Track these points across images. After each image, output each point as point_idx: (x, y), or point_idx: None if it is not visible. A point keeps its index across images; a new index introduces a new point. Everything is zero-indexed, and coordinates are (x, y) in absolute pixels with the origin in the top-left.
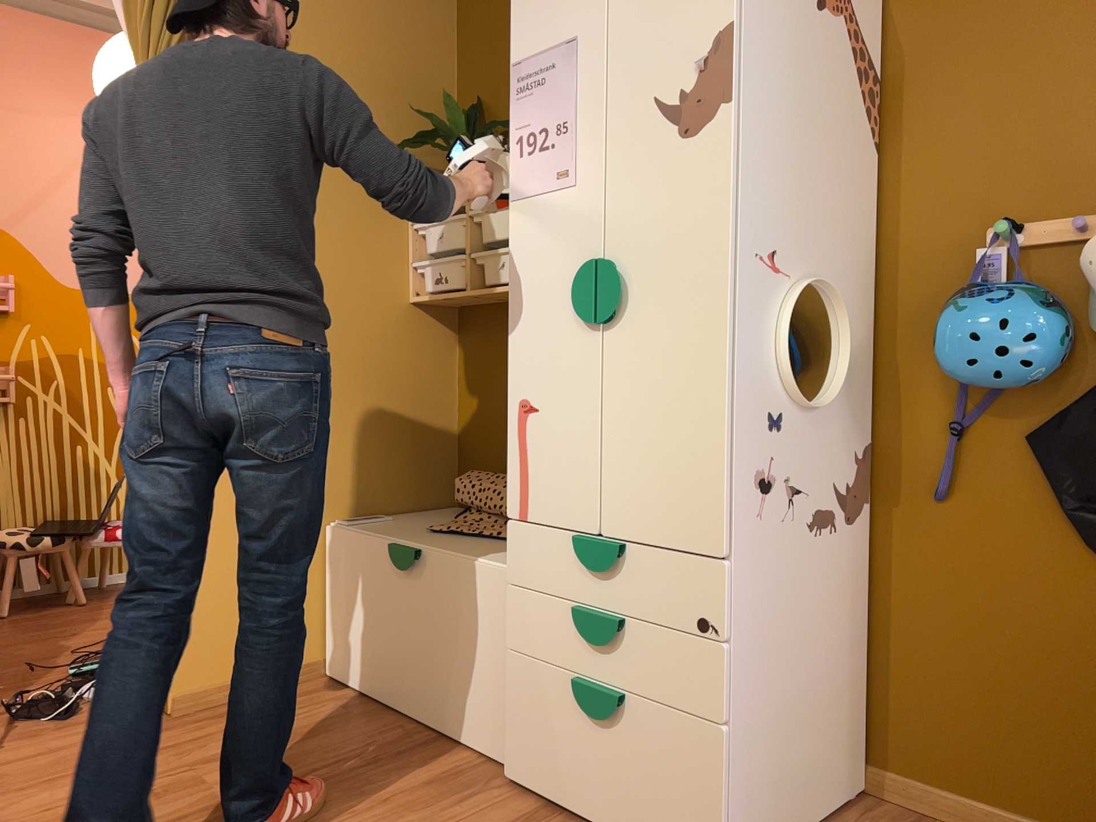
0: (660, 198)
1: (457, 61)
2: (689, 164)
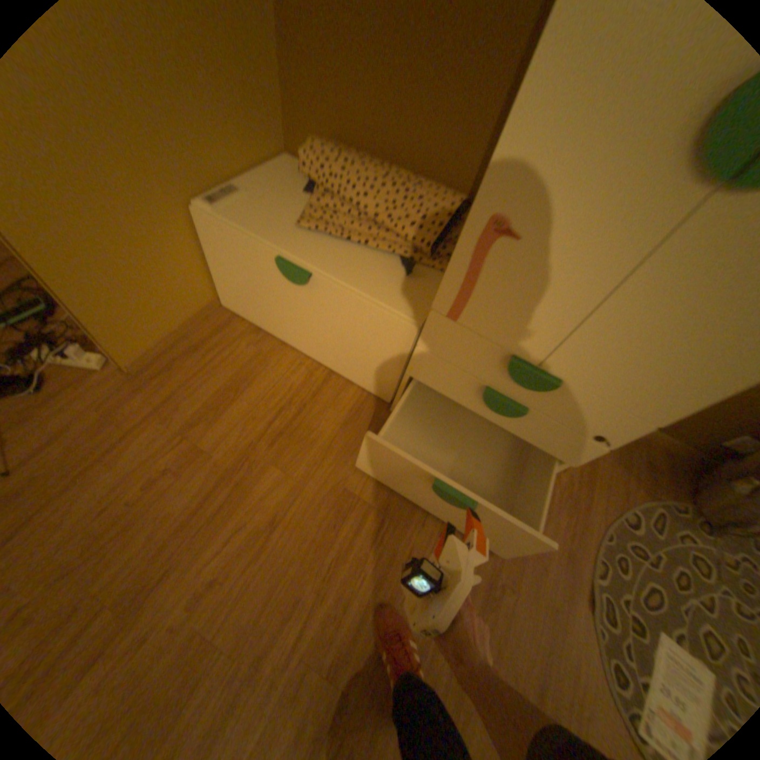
0: None
1: None
2: None
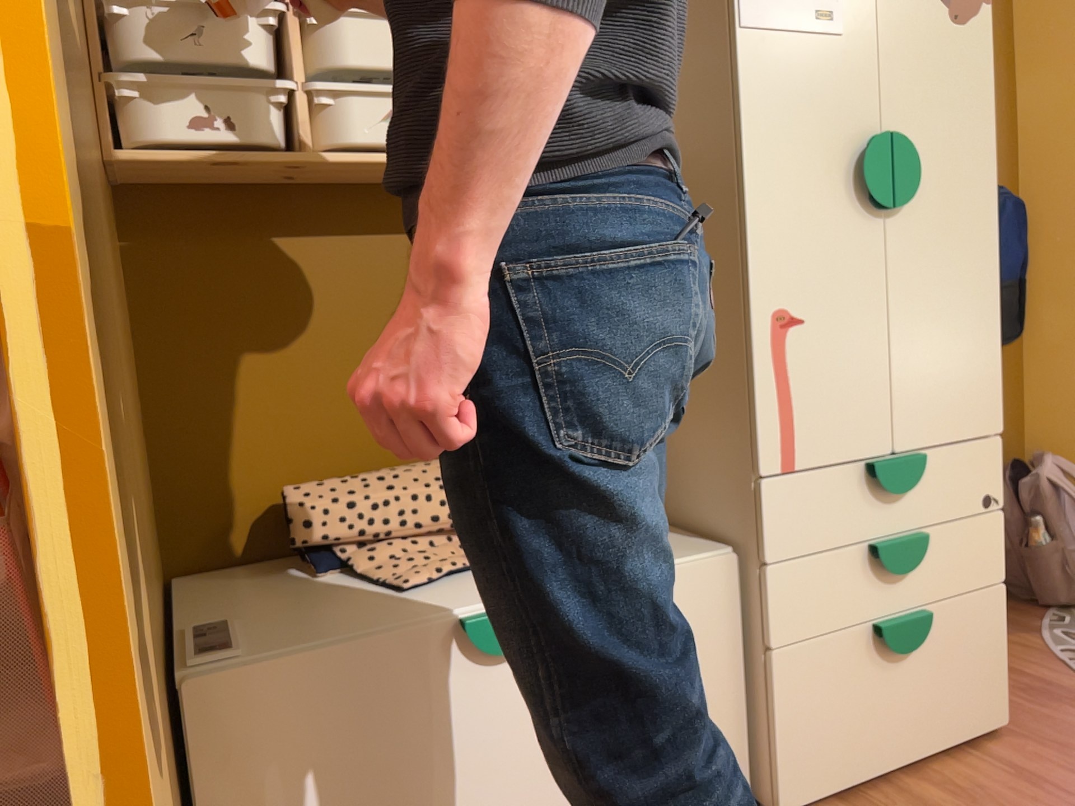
0: (936, 78)
1: None
2: (961, 51)
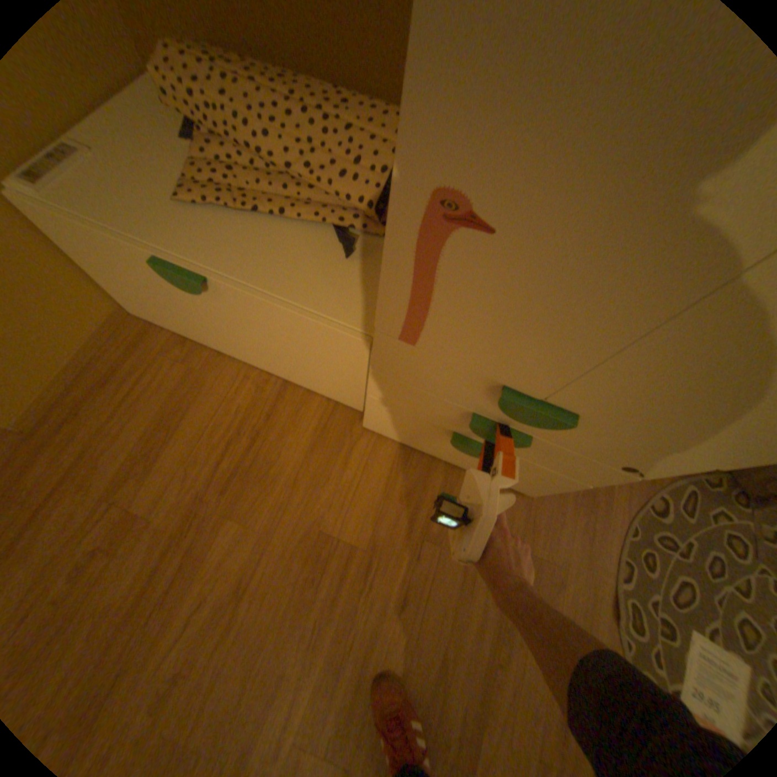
0: None
1: None
2: None
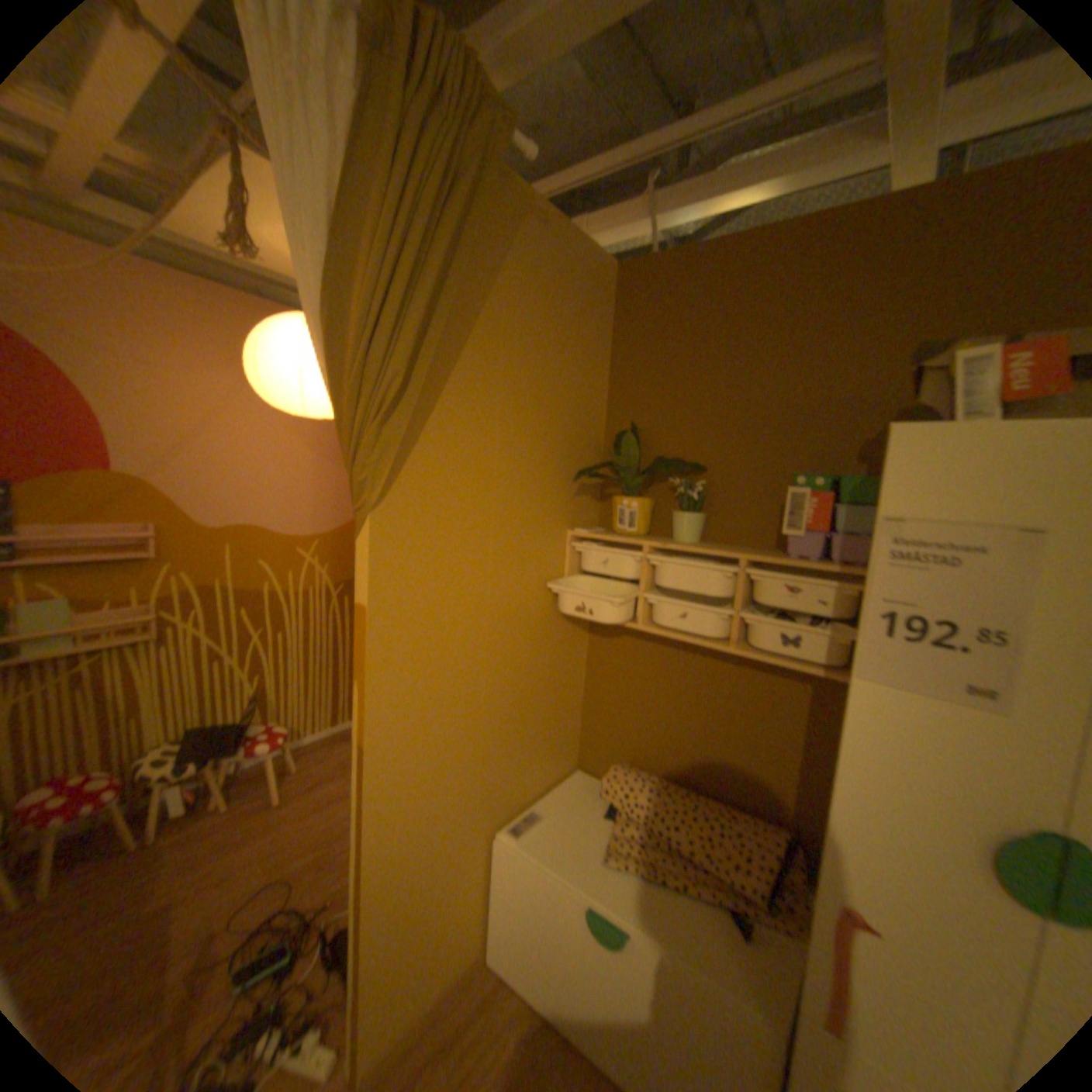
0: None
1: (608, 380)
2: None
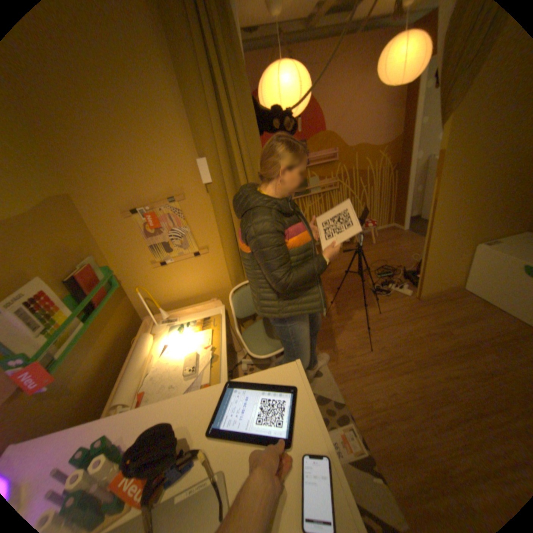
0: None
1: None
2: None
